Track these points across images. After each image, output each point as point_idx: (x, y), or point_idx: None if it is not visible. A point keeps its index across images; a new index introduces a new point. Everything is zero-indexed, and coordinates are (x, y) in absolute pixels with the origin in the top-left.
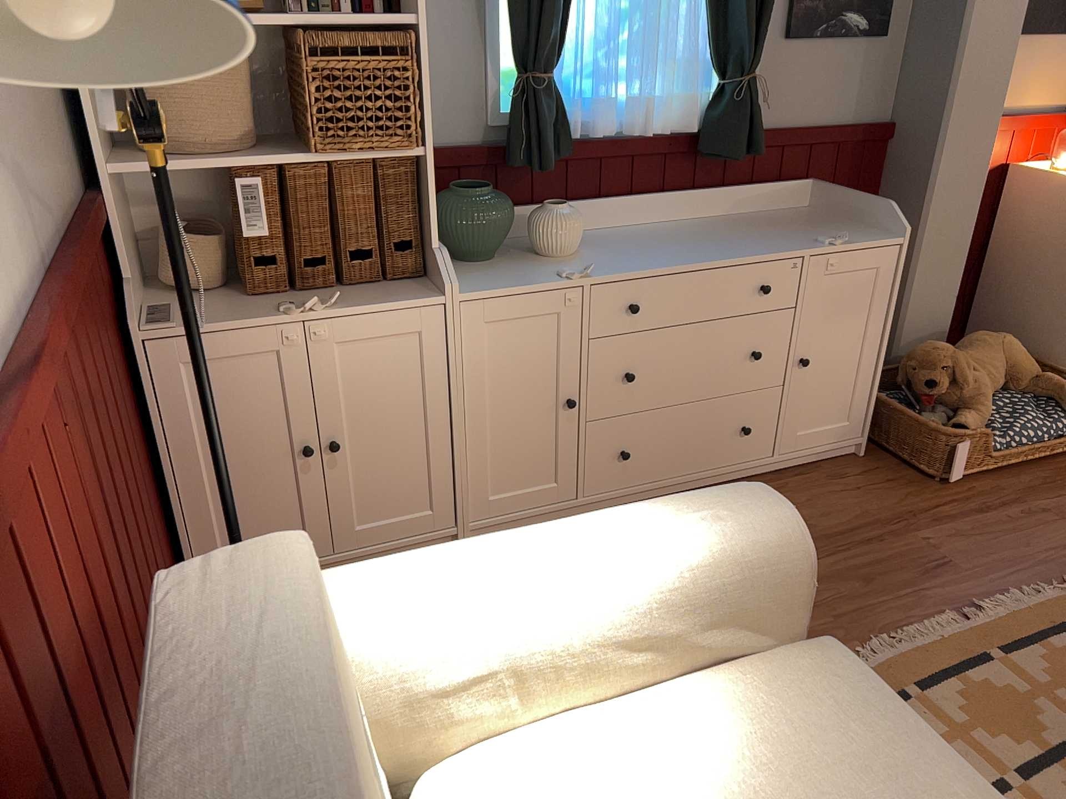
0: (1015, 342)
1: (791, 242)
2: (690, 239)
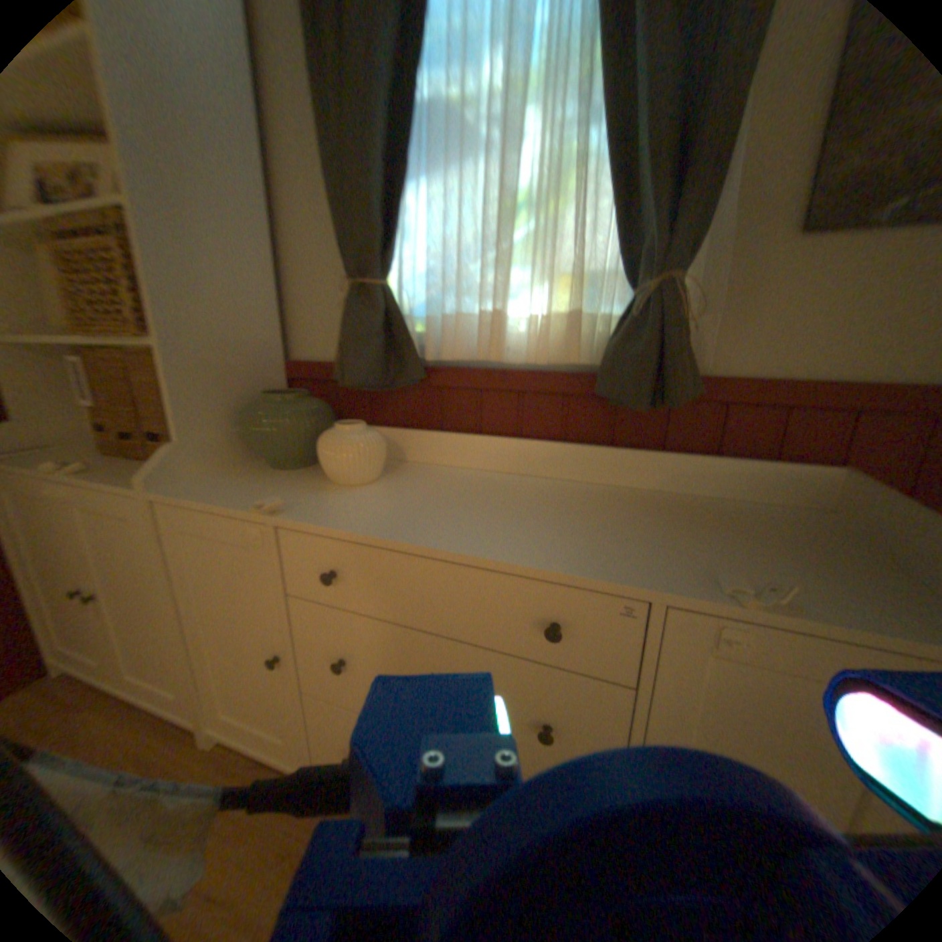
0: None
1: (667, 562)
2: (524, 507)
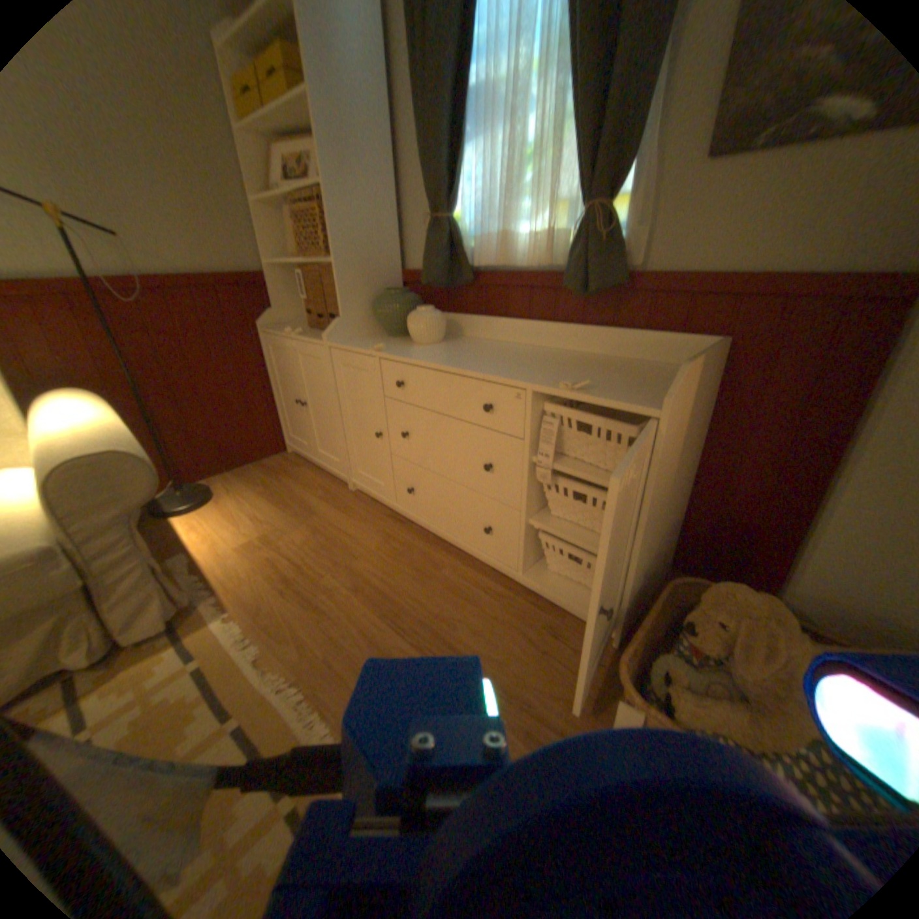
0: None
1: (549, 377)
2: (506, 357)
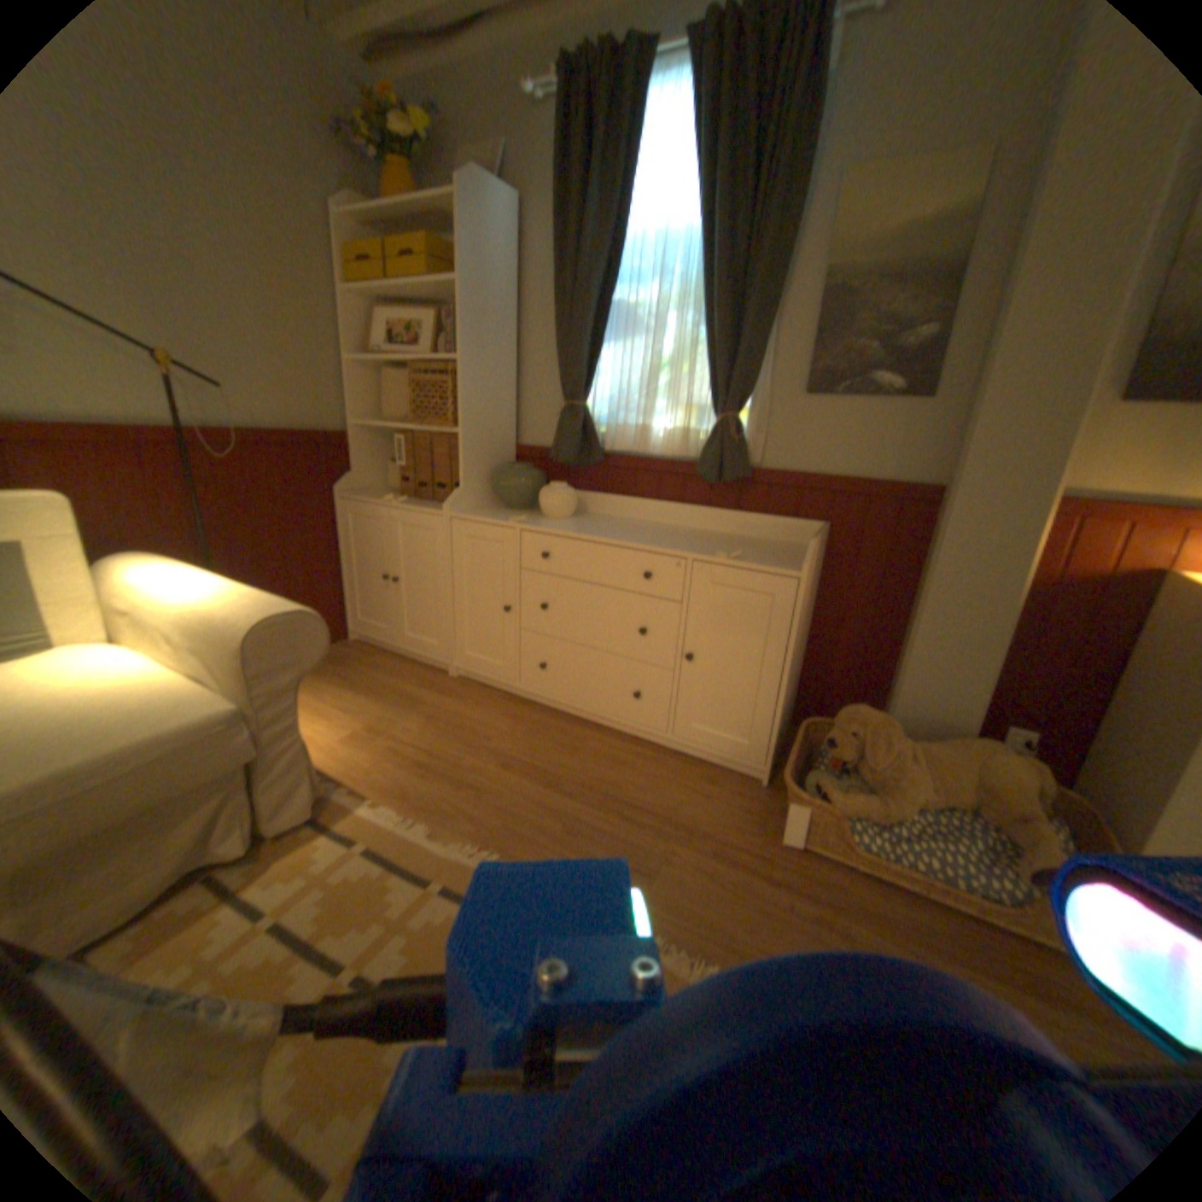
0: (1011, 766)
1: (700, 549)
2: (646, 532)
